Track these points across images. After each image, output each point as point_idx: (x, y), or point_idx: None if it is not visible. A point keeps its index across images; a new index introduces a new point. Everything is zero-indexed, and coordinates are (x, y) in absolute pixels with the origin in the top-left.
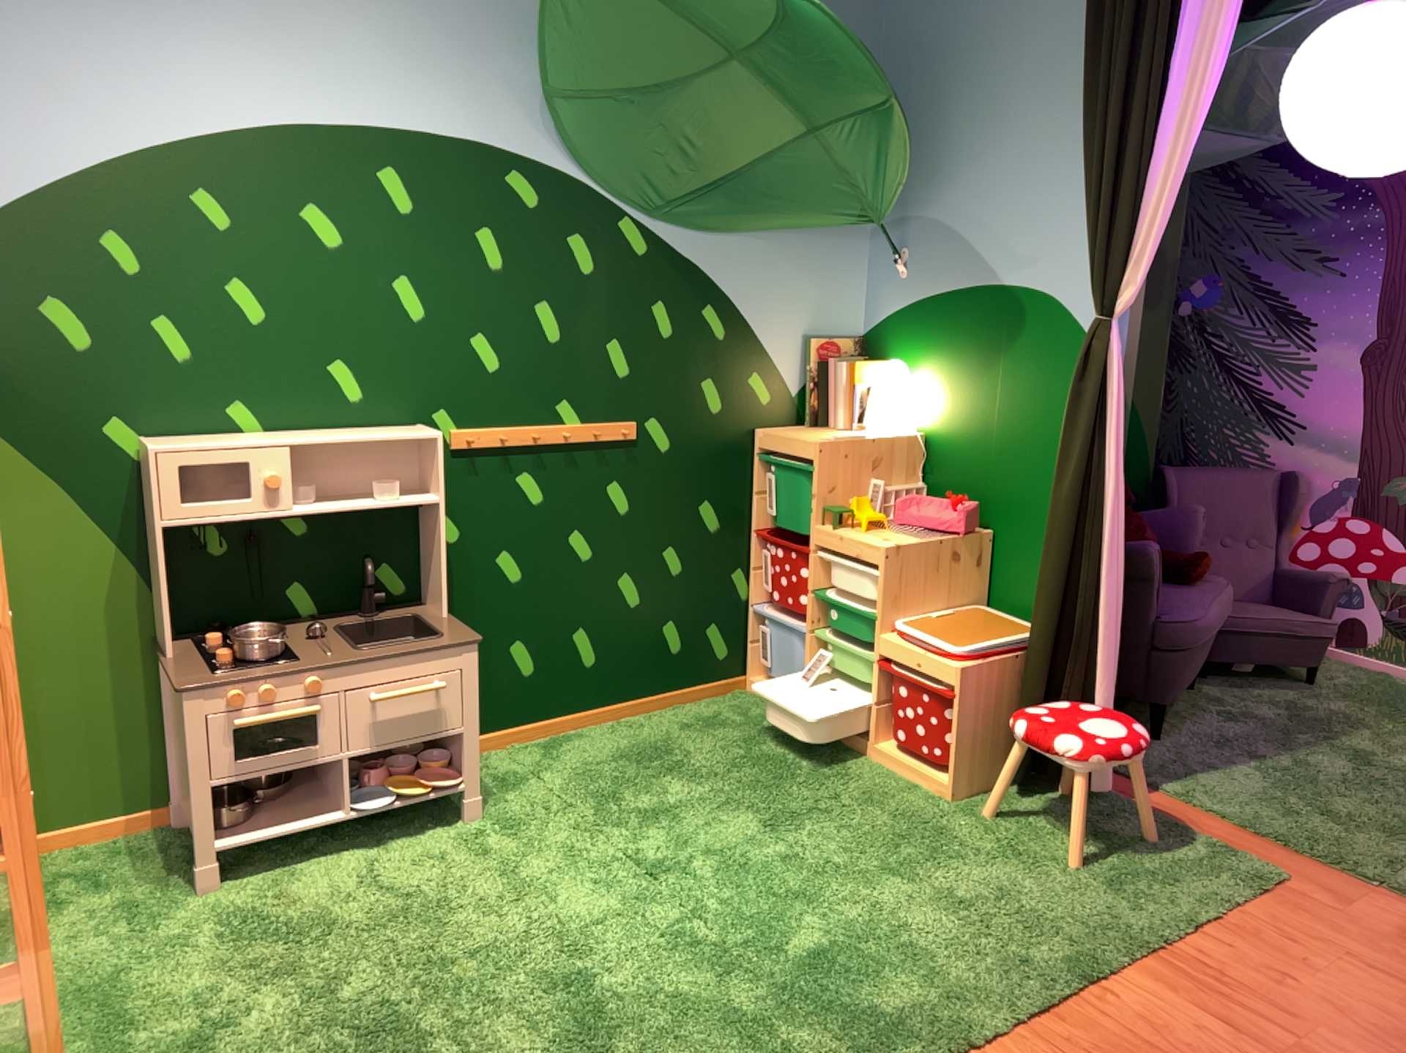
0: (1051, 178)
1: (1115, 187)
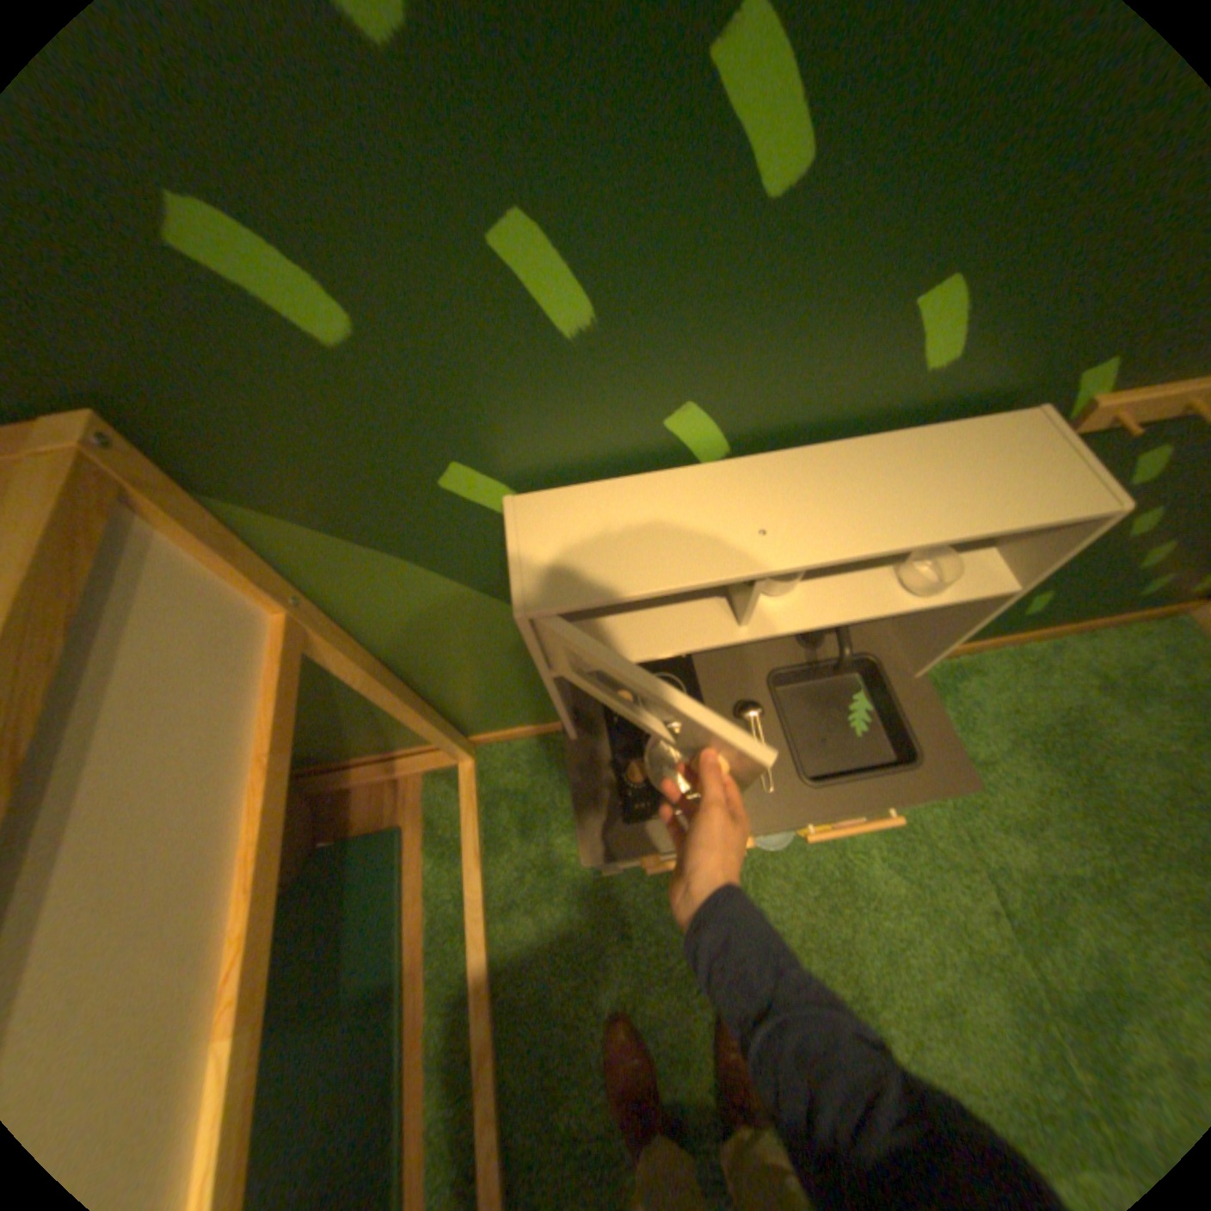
0: None
1: None
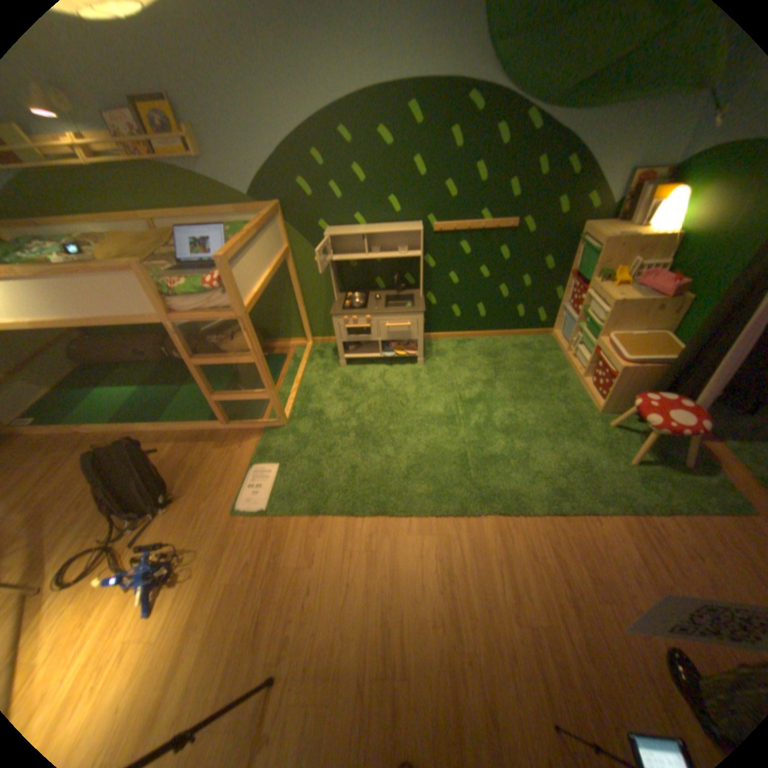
0: None
1: None
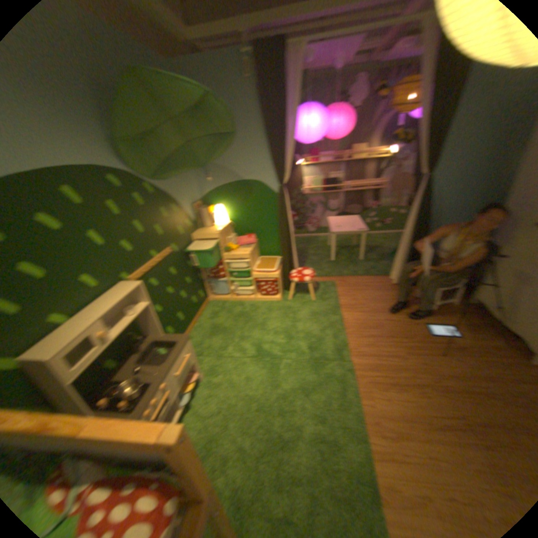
0: (253, 150)
1: (281, 153)
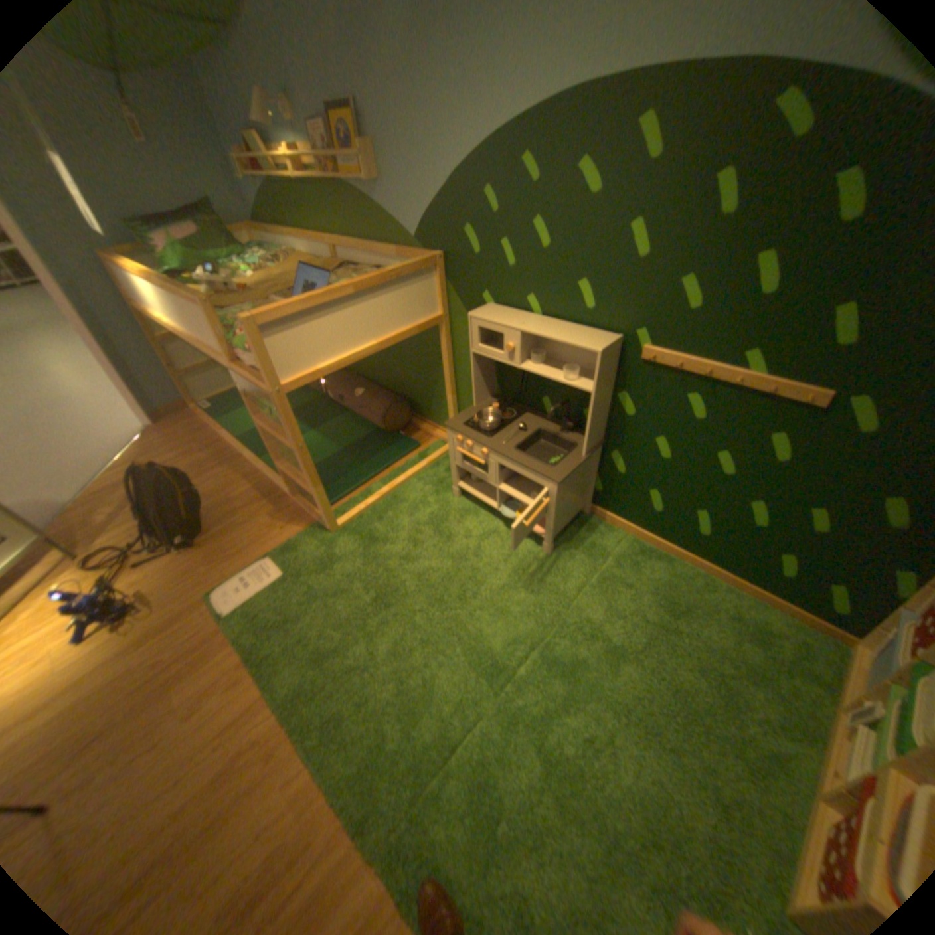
0: None
1: None
